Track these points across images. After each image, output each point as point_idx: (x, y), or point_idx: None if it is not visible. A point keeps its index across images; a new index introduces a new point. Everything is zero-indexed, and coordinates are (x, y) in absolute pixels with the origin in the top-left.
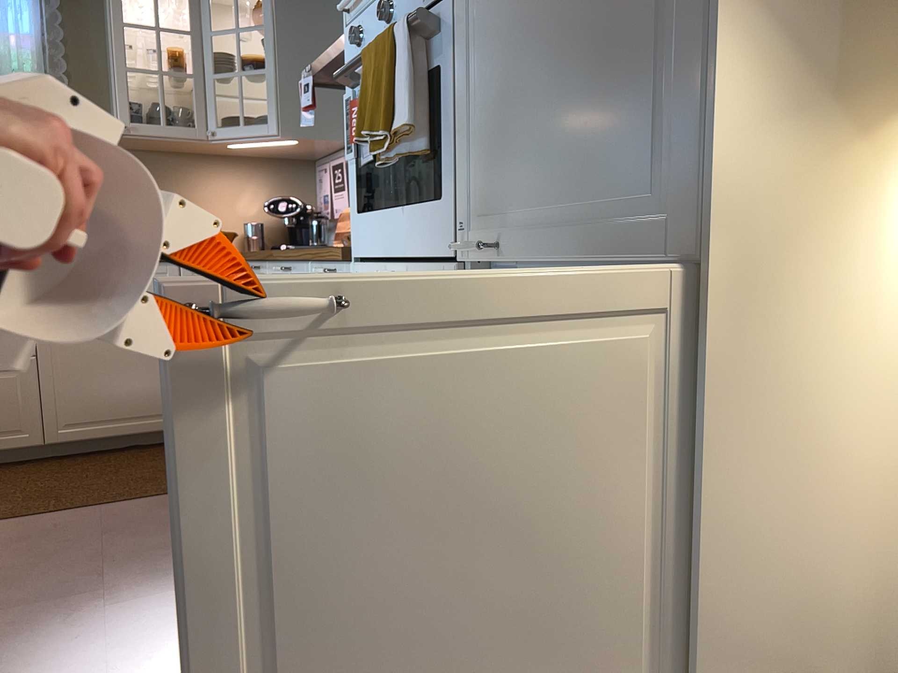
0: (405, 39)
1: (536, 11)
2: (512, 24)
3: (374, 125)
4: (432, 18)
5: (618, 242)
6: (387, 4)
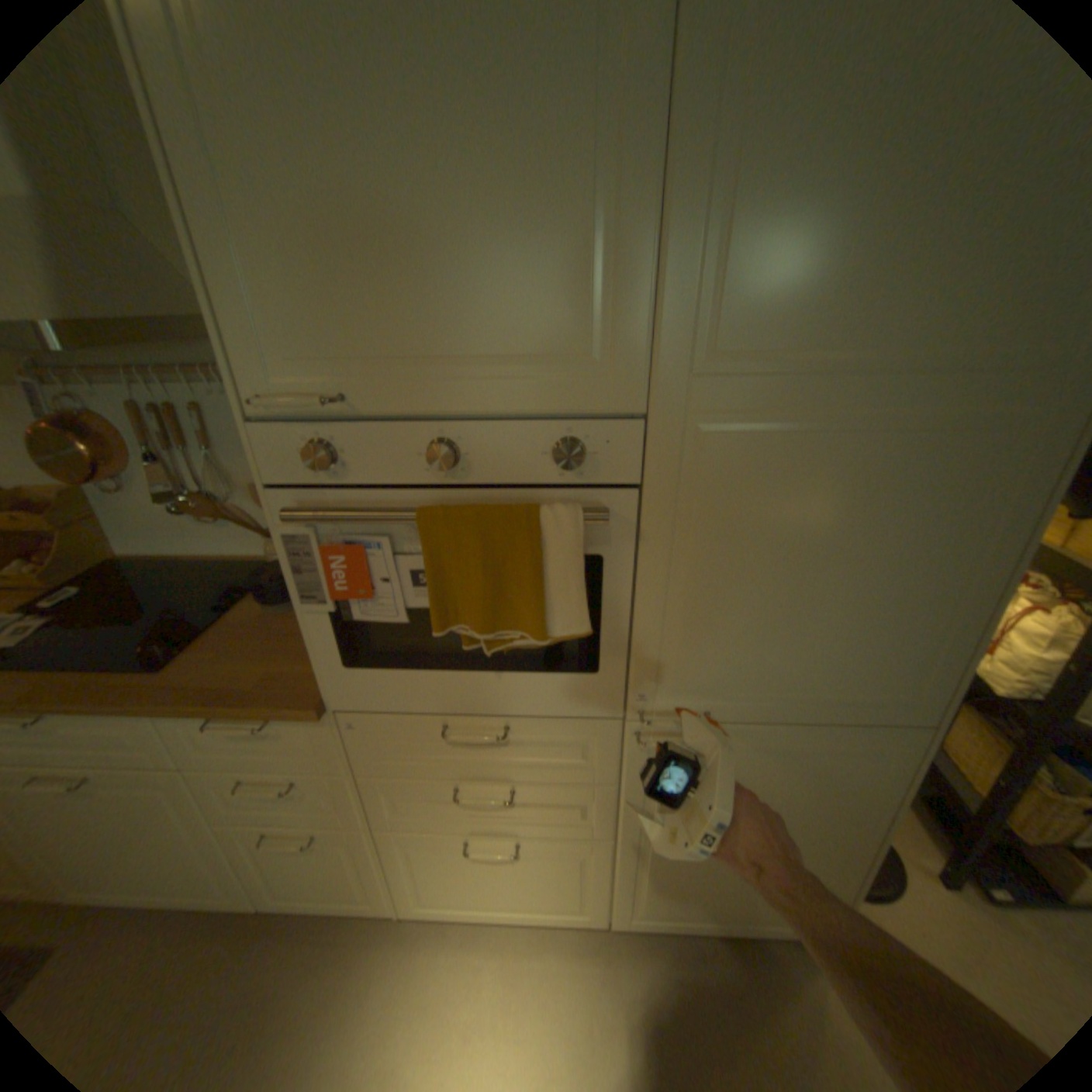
0: (563, 537)
1: (790, 552)
2: (747, 552)
3: (480, 619)
4: (613, 519)
5: (853, 715)
6: (450, 452)
